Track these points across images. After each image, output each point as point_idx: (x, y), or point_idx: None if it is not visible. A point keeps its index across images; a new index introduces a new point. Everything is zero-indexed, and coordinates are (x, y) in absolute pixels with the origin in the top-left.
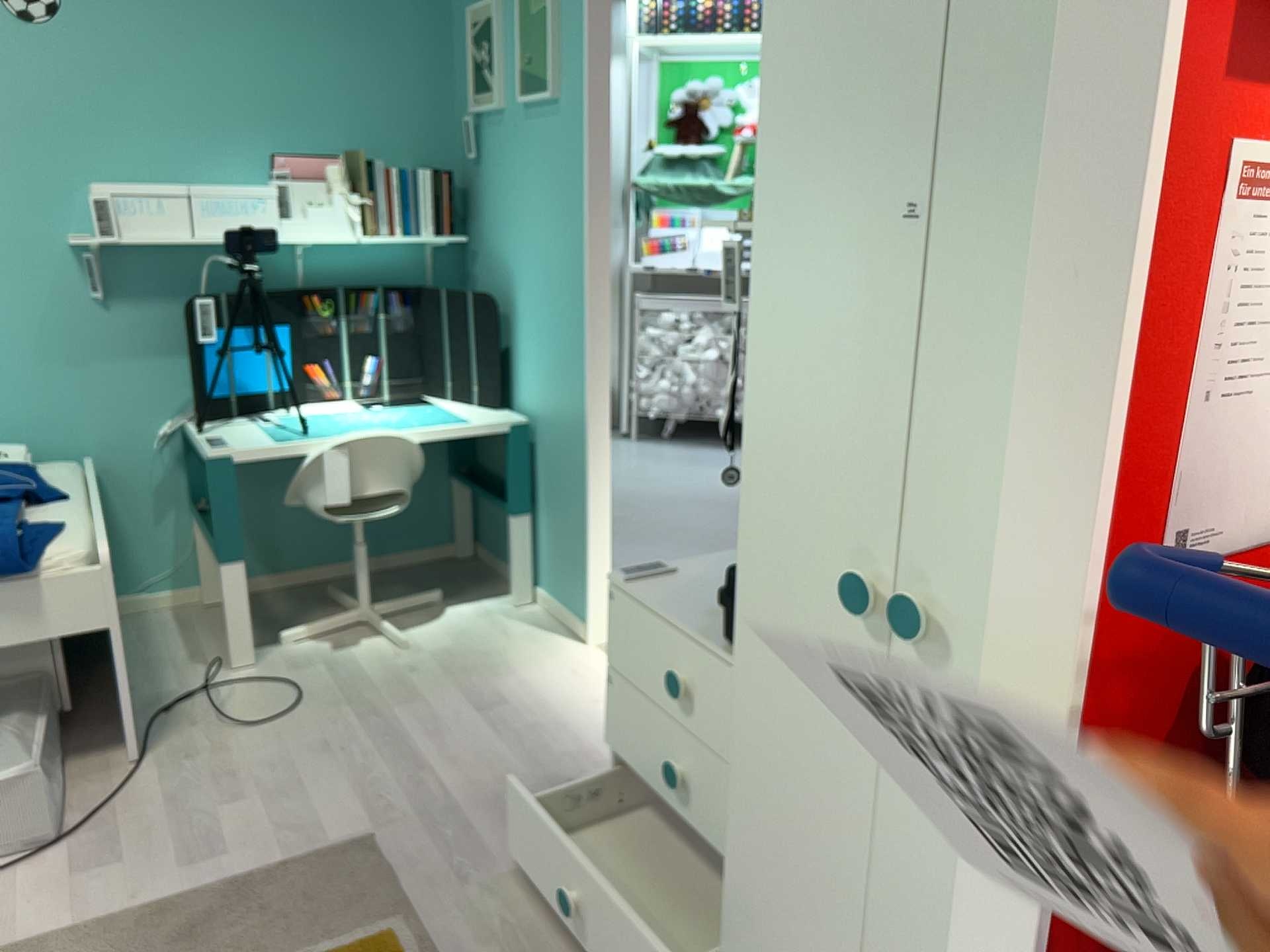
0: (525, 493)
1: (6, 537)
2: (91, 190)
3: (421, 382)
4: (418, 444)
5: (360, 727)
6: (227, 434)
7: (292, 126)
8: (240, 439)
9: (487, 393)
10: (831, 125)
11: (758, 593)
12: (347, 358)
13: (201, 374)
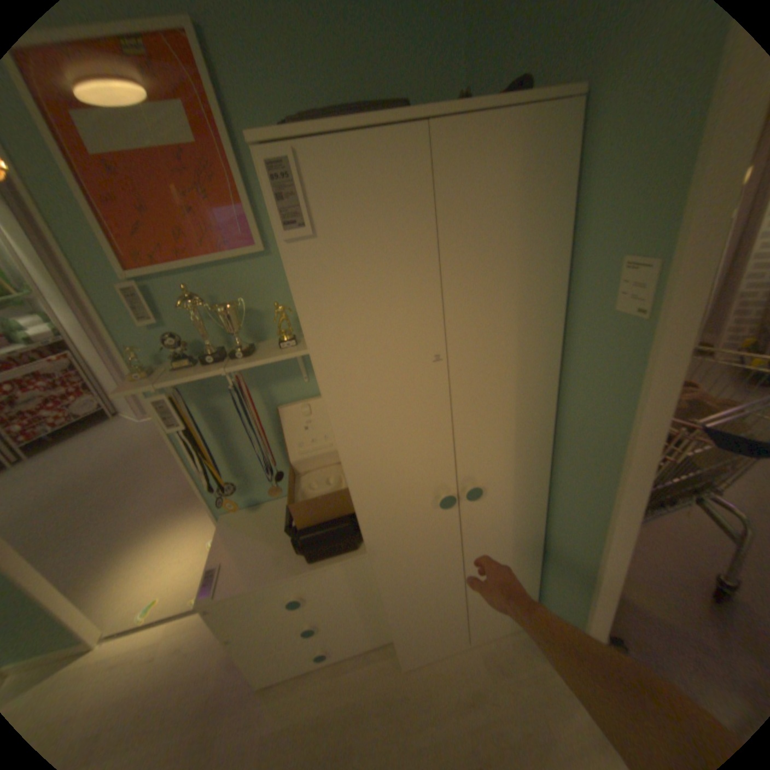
0: None
1: None
2: None
3: None
4: None
5: None
6: None
7: None
8: None
9: None
10: (374, 337)
11: (379, 538)
12: None
13: None
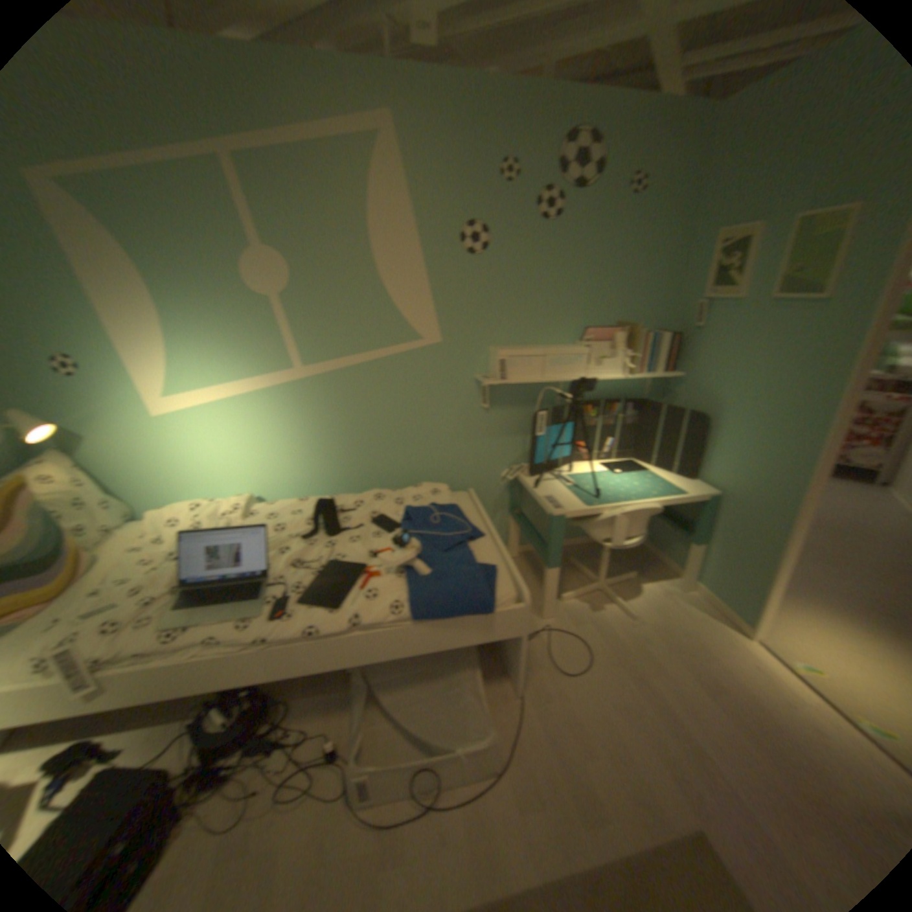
0: (707, 533)
1: (482, 592)
2: (489, 351)
3: (632, 451)
4: (660, 508)
5: (640, 695)
6: (548, 490)
7: (592, 307)
8: (561, 498)
9: (686, 469)
10: None
11: None
12: (597, 438)
13: (532, 452)
